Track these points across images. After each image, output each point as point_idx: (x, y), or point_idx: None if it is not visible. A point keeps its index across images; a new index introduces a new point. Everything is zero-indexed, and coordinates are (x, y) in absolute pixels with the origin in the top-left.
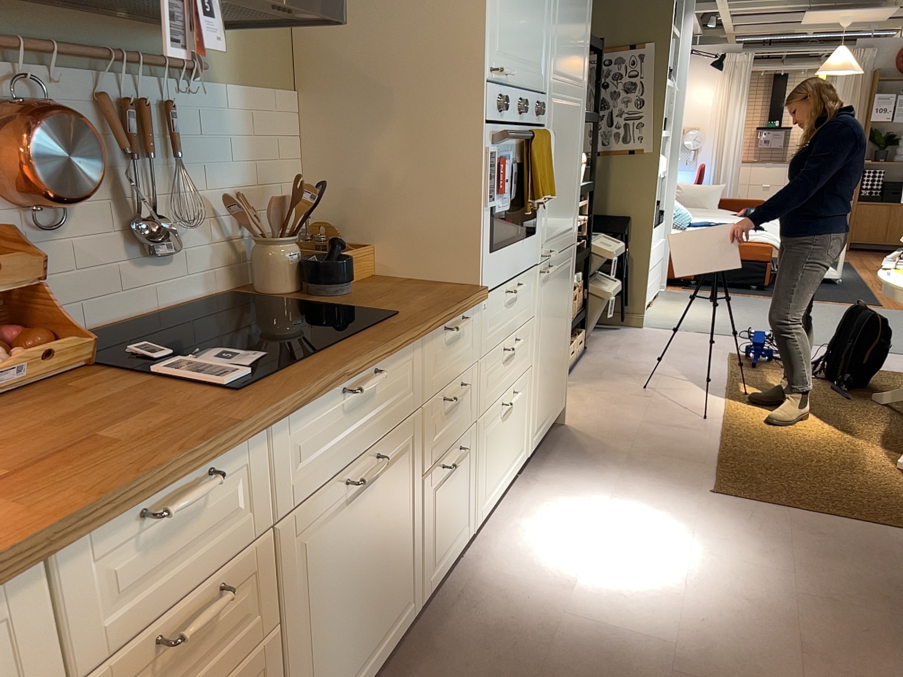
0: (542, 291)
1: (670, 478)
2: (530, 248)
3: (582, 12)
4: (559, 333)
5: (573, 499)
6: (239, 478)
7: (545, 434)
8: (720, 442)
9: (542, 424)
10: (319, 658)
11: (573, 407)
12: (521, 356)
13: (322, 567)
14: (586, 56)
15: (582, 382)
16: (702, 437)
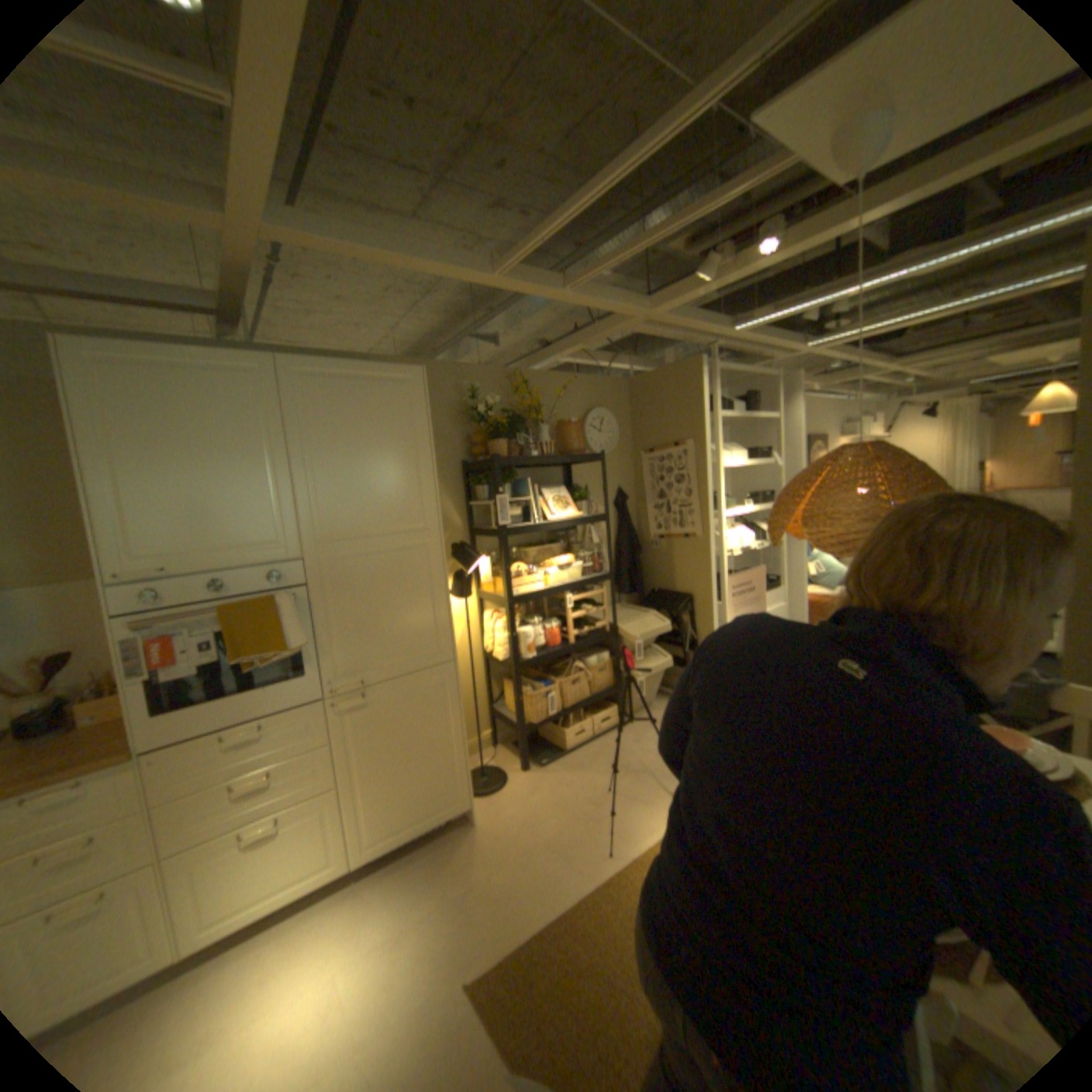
0: (344, 722)
1: (456, 948)
2: (283, 694)
3: (395, 472)
4: (419, 749)
5: (342, 940)
6: None
7: (403, 844)
8: (575, 908)
9: (385, 838)
10: None
11: (510, 805)
12: (287, 789)
13: None
14: (423, 503)
15: (562, 771)
16: (569, 891)
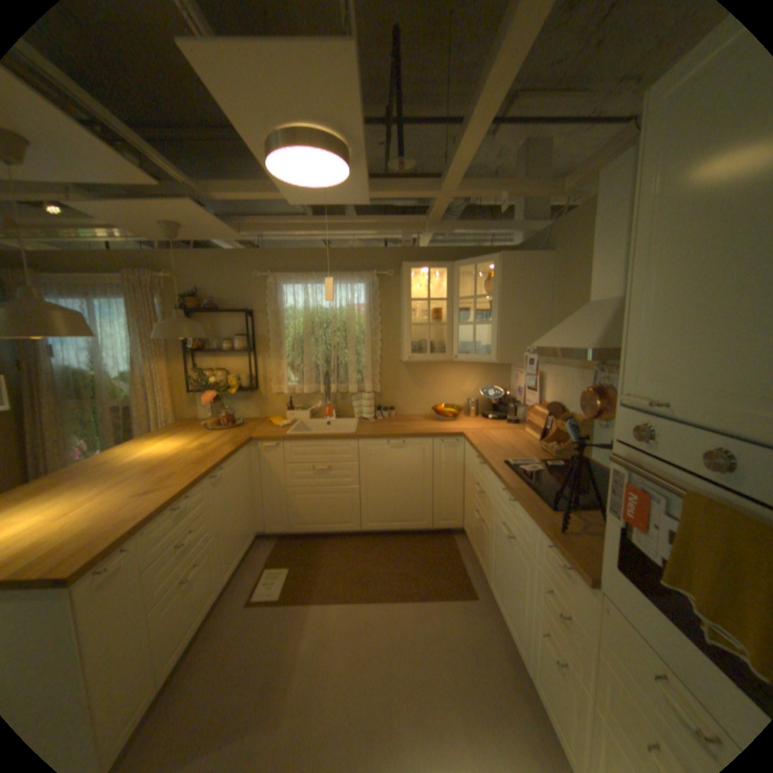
0: None
1: None
2: None
3: None
4: None
5: None
6: (489, 475)
7: None
8: None
9: None
10: (496, 567)
11: None
12: None
13: (499, 538)
14: None
15: None
16: None
